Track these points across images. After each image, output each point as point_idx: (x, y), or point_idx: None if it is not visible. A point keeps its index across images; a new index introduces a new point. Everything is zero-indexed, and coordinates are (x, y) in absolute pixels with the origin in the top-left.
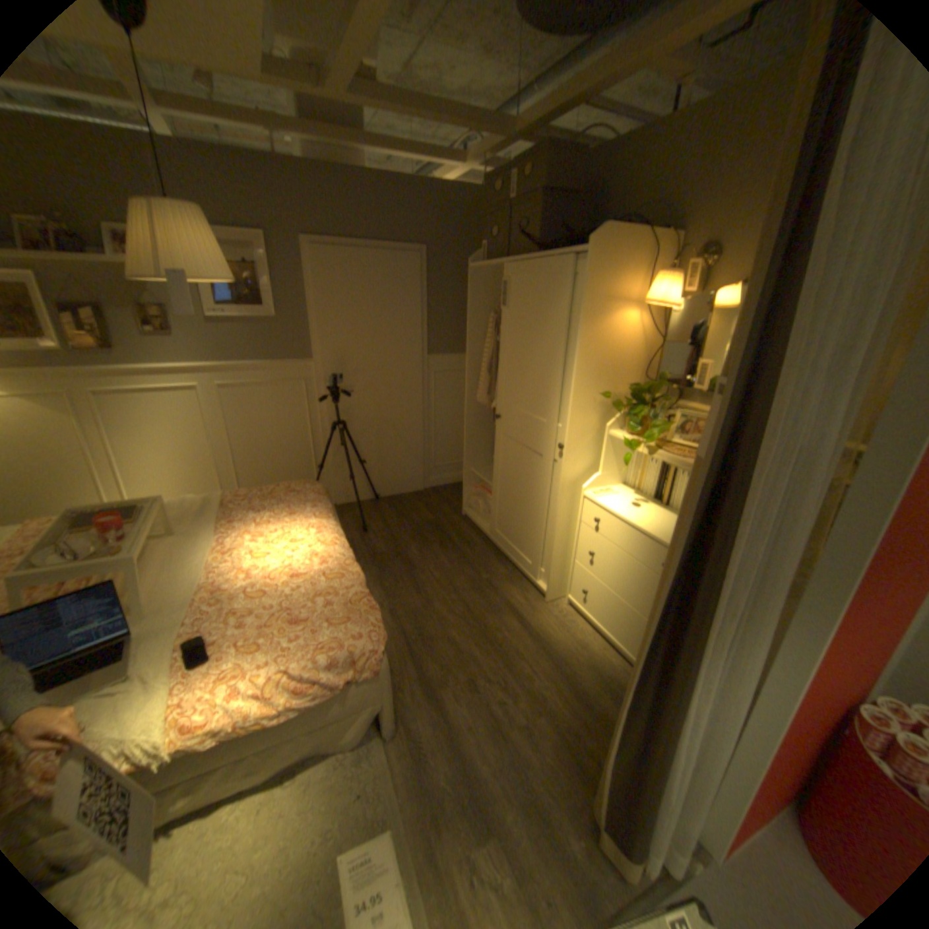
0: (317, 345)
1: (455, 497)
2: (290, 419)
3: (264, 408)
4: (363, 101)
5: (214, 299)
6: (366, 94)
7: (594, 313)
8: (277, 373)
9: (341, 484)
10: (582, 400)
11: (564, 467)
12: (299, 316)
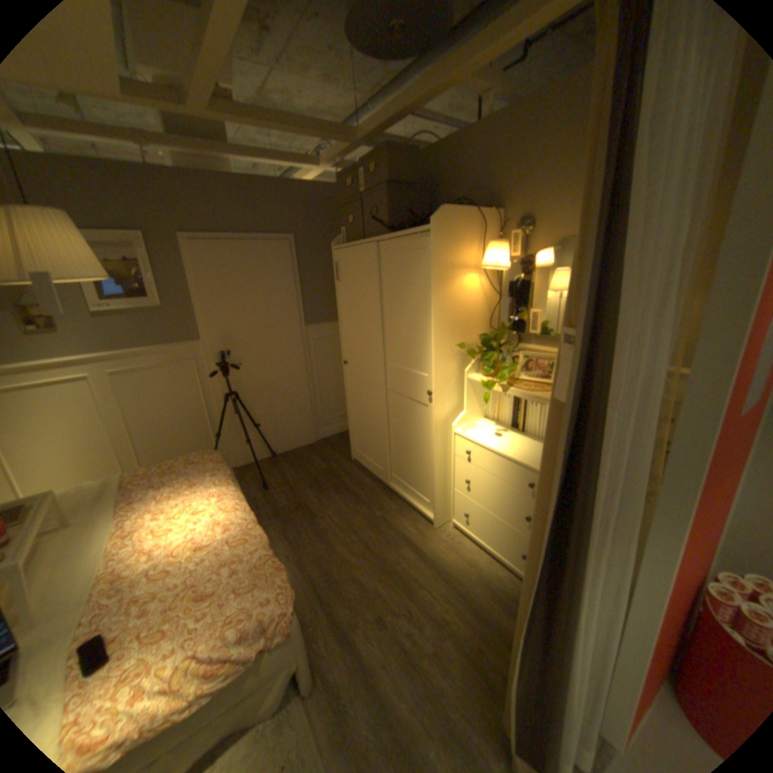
0: (204, 326)
1: (344, 444)
2: (185, 395)
3: (157, 389)
4: (222, 116)
5: (98, 295)
6: (225, 111)
7: (442, 279)
8: (167, 356)
9: (240, 448)
10: (442, 352)
11: (435, 410)
12: (184, 303)
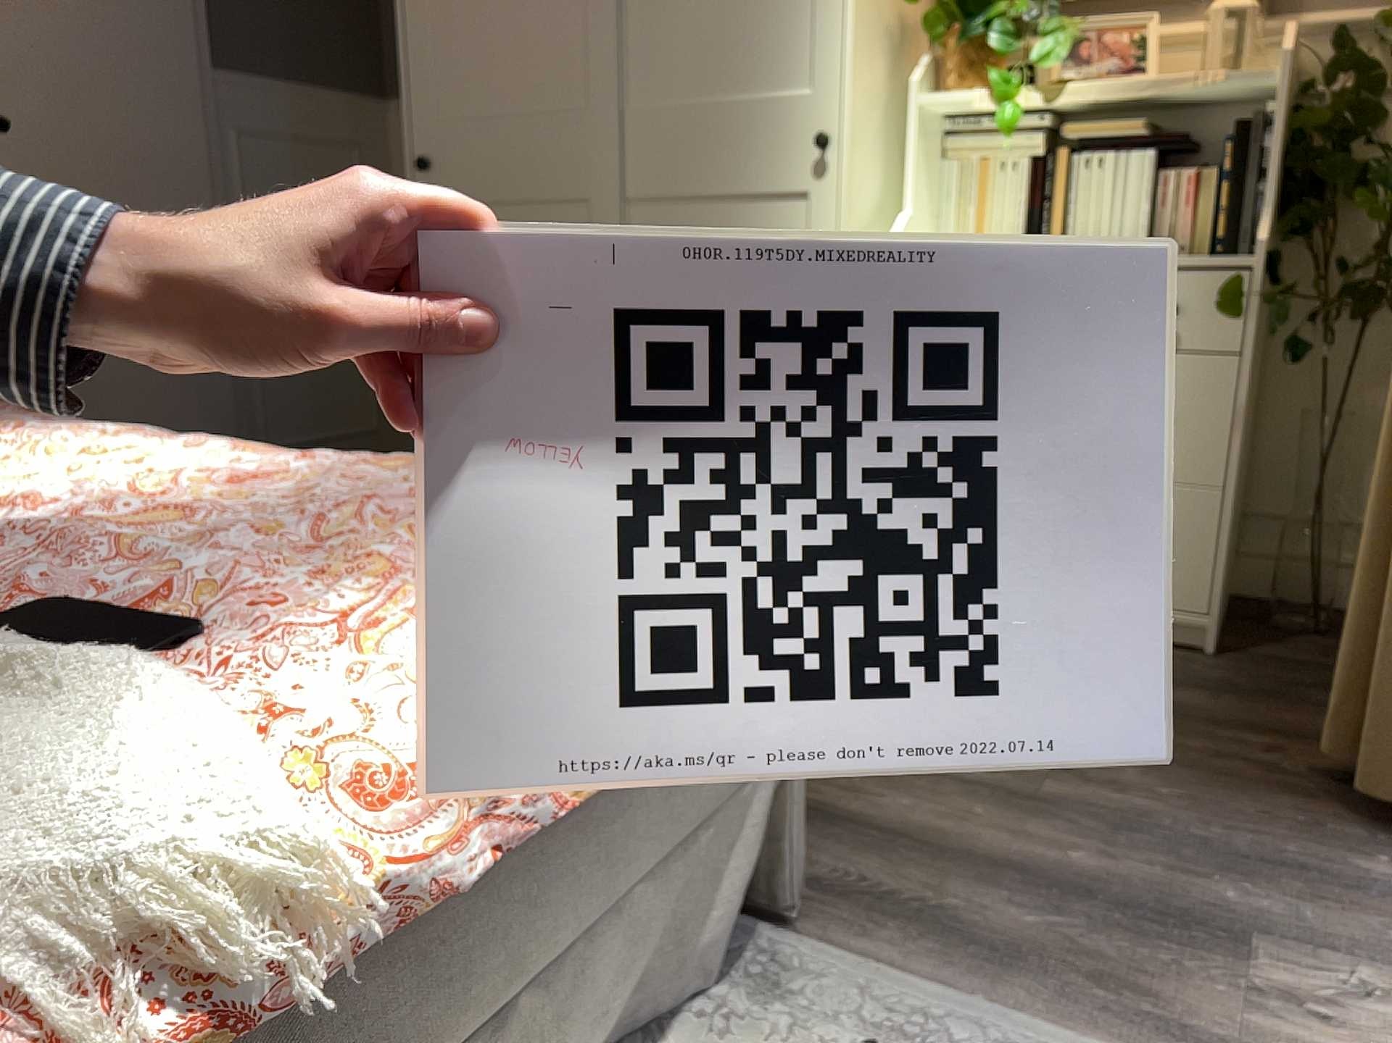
0: None
1: None
2: None
3: None
4: None
5: None
6: None
7: None
8: None
9: None
10: (864, 5)
11: (845, 191)
12: None
